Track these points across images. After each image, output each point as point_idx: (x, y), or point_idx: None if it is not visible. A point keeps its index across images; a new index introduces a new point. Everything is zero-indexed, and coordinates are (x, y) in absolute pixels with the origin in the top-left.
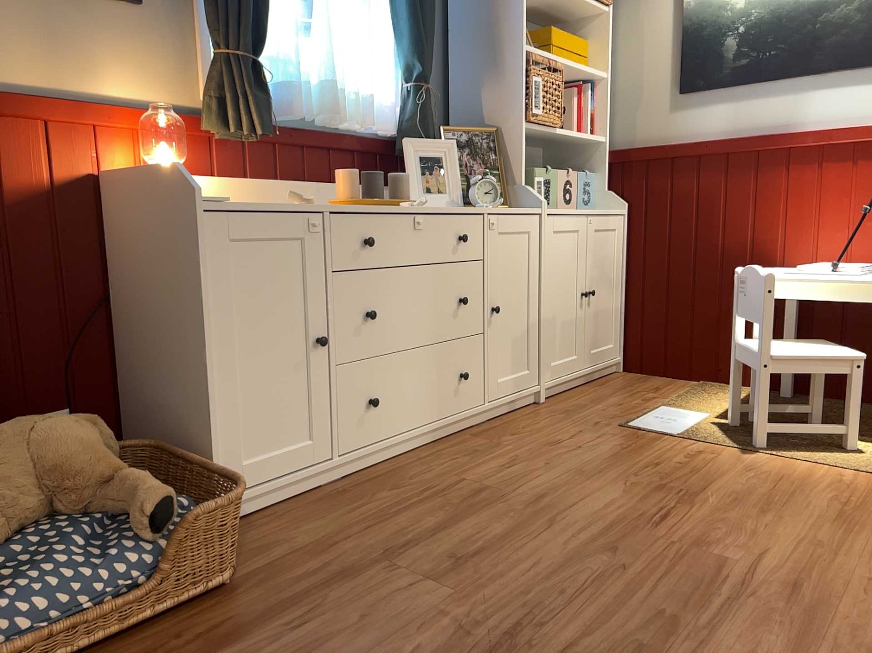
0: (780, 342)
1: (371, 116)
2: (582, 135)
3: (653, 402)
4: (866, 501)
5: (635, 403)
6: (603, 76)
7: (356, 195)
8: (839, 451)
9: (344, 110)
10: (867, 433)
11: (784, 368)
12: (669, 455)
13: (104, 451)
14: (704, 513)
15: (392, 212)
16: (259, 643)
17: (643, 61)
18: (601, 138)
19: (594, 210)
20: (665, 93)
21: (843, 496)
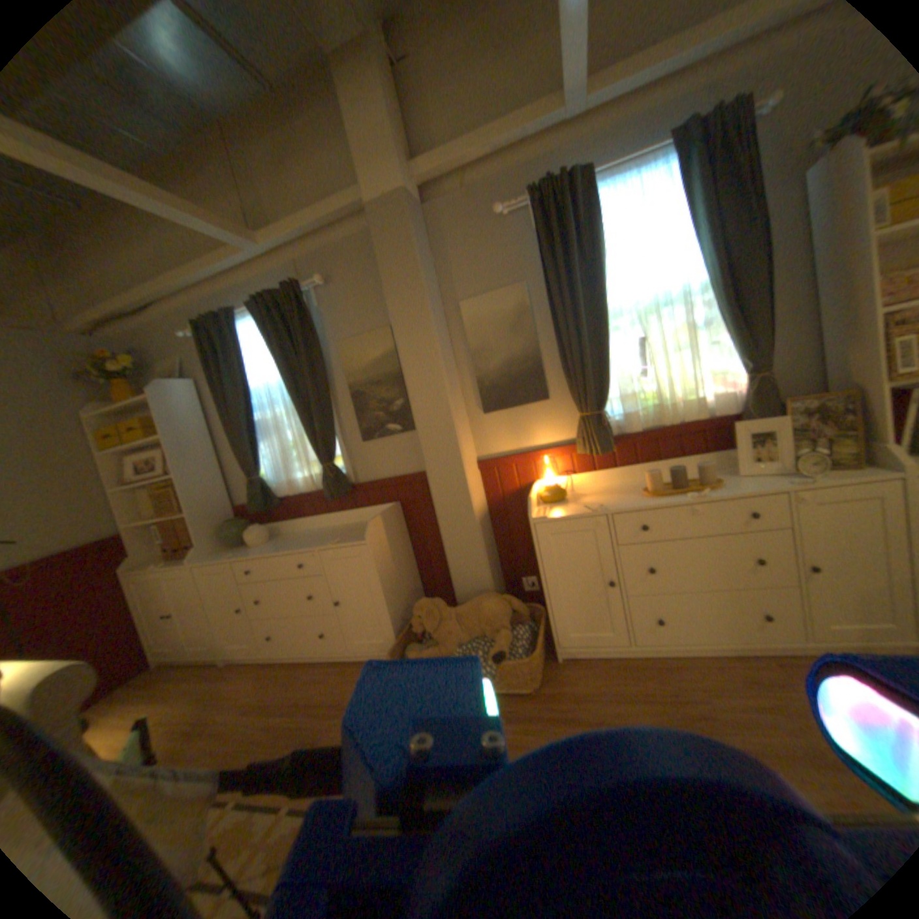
0: None
1: (716, 403)
2: None
3: None
4: None
5: None
6: None
7: (658, 486)
8: None
9: (685, 408)
10: None
11: None
12: None
13: (508, 615)
14: None
15: (669, 505)
16: (511, 730)
17: None
18: None
19: None
20: None
21: None
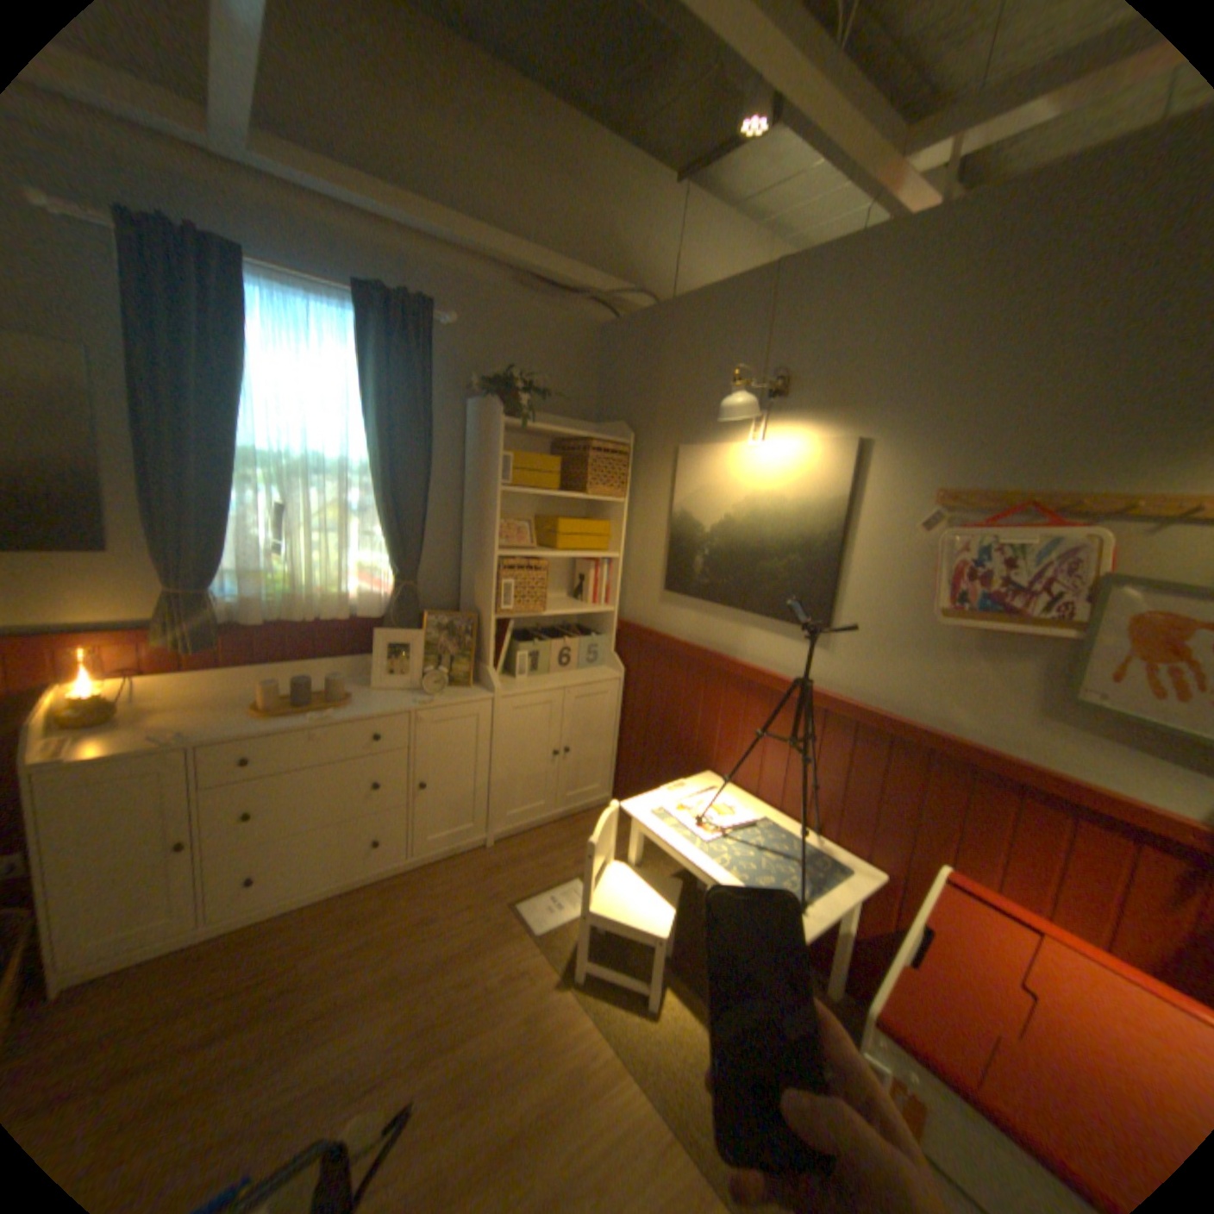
0: (638, 881)
1: (360, 603)
2: (597, 602)
3: (578, 871)
4: (567, 1121)
5: (563, 869)
6: (614, 557)
7: (272, 705)
8: (638, 1016)
9: (324, 604)
10: (701, 986)
11: (600, 927)
12: (493, 974)
13: None
14: (411, 1094)
15: (282, 733)
16: None
17: (647, 551)
18: (609, 610)
19: (580, 679)
20: (657, 585)
21: (556, 1103)
